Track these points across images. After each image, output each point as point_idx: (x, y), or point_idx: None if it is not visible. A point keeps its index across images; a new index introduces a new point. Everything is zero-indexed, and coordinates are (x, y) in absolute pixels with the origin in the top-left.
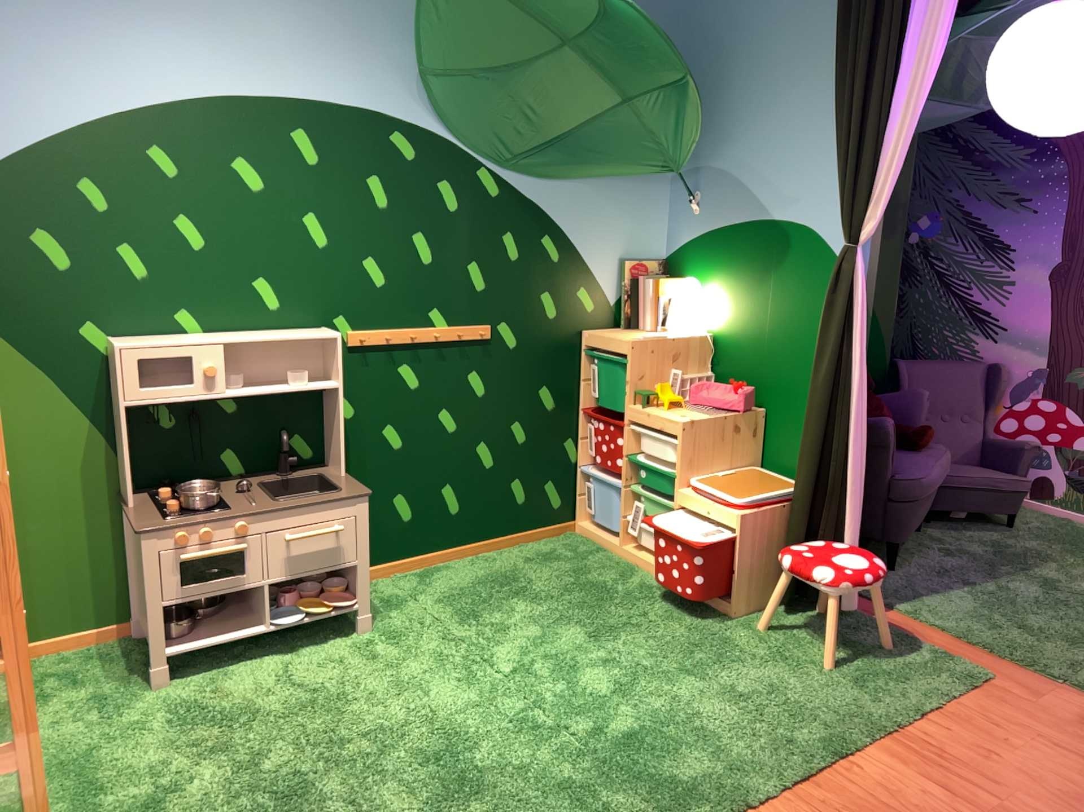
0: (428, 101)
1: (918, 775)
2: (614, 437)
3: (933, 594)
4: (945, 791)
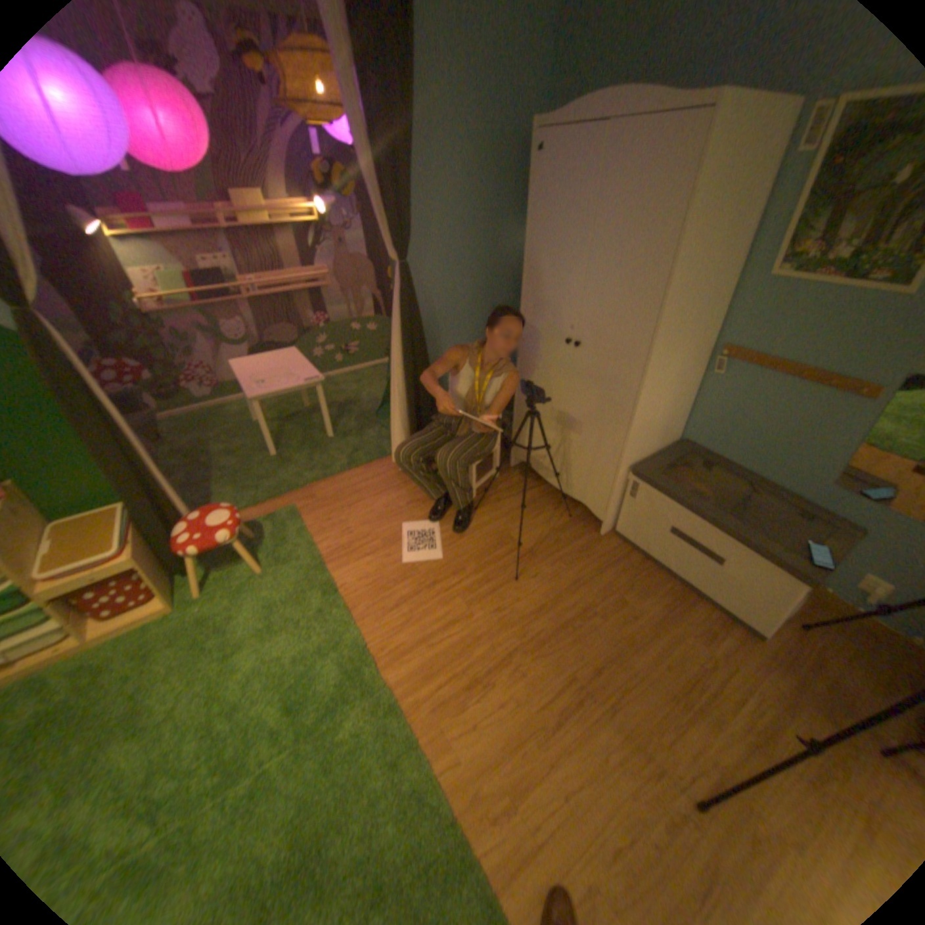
0: None
1: (355, 562)
2: None
3: (211, 498)
4: (368, 556)
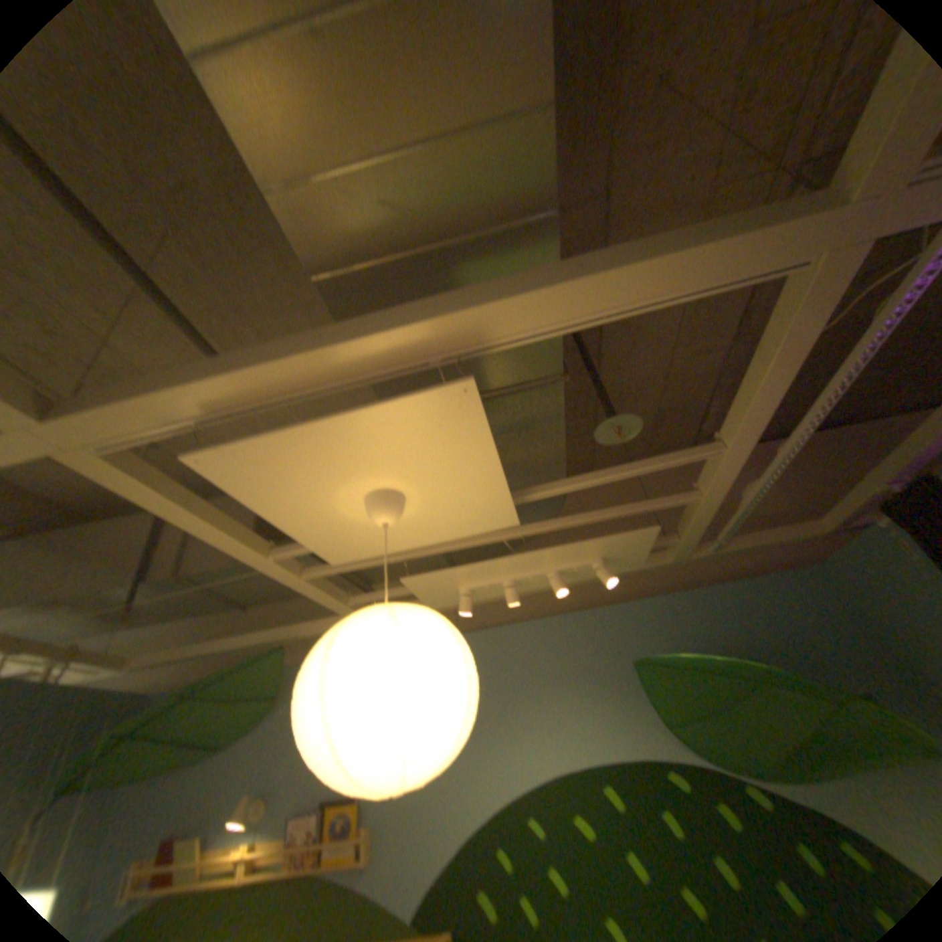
0: (685, 743)
1: None
2: None
3: None
4: None
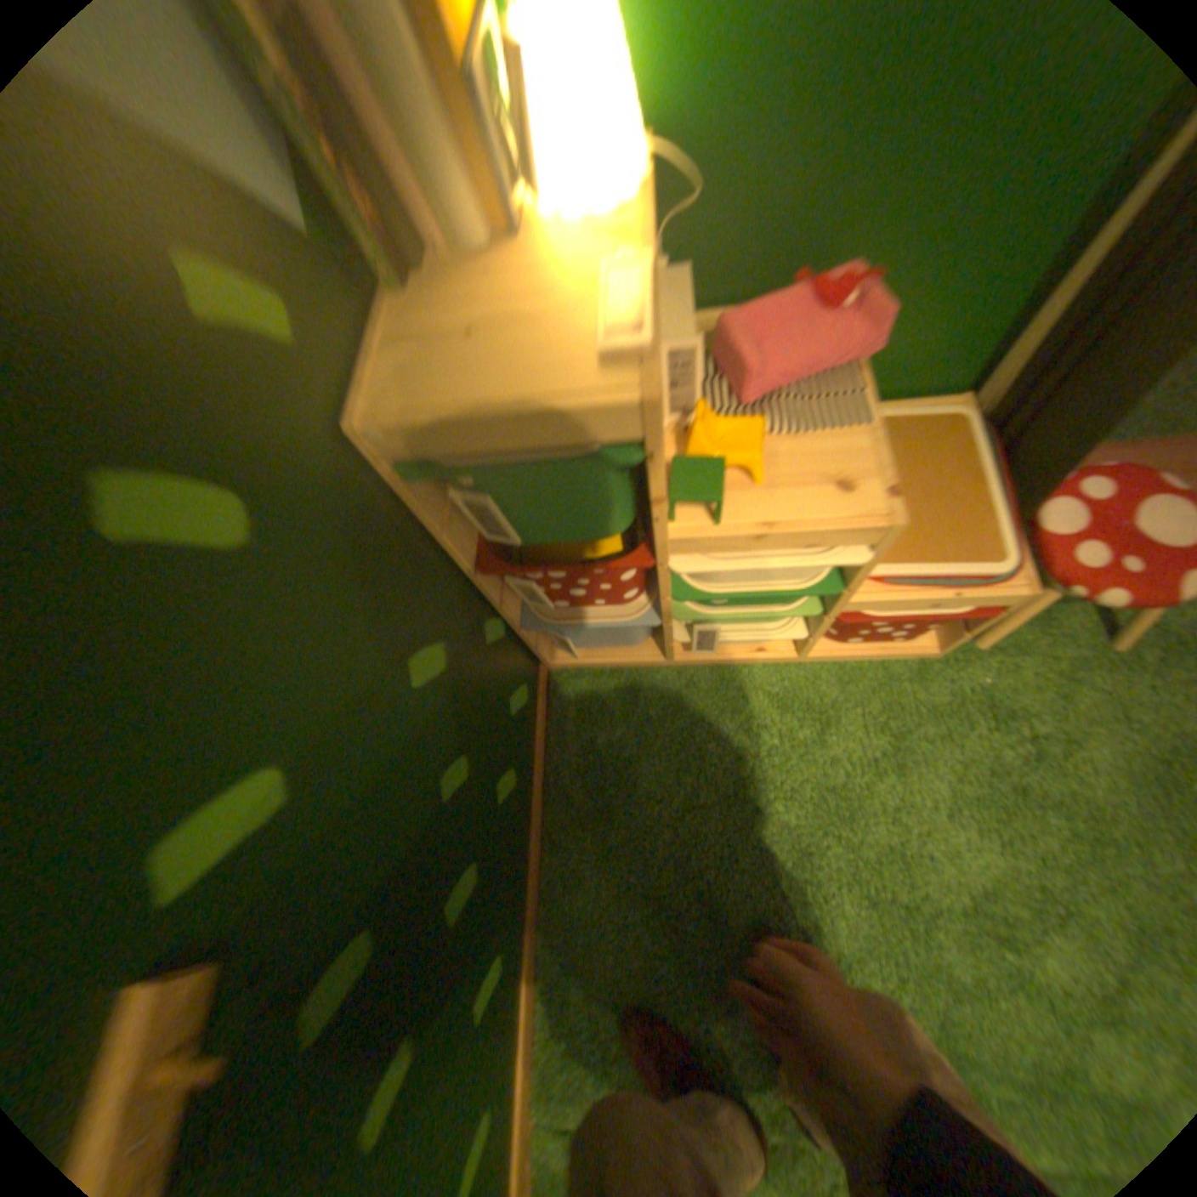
0: None
1: None
2: (617, 583)
3: None
4: None
